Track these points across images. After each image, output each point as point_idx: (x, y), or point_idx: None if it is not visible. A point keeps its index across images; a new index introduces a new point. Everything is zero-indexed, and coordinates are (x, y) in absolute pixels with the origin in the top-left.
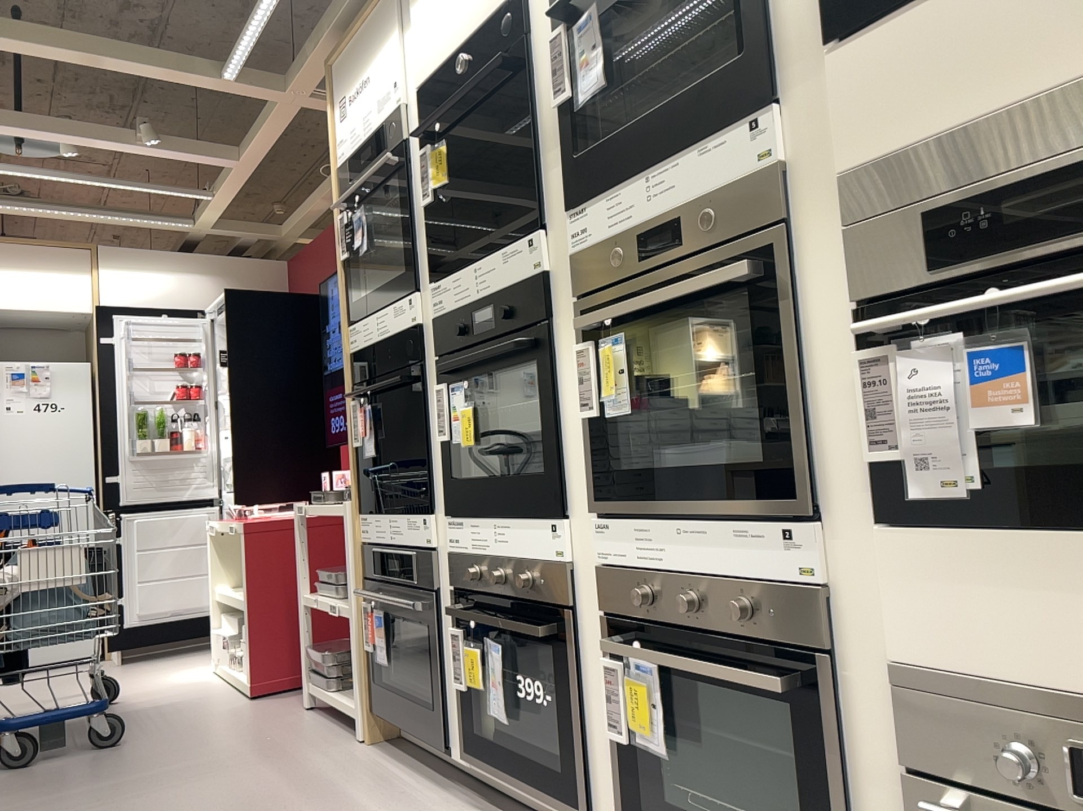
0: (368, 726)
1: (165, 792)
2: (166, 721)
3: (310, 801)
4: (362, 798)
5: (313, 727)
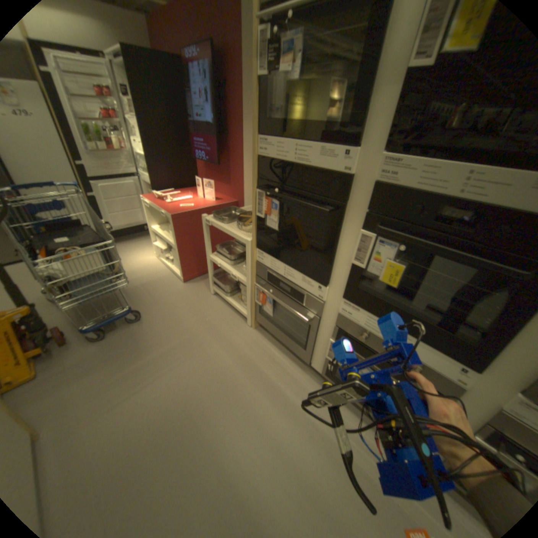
0: (254, 324)
1: (180, 367)
2: (153, 300)
3: (251, 379)
4: (273, 378)
5: (223, 312)
